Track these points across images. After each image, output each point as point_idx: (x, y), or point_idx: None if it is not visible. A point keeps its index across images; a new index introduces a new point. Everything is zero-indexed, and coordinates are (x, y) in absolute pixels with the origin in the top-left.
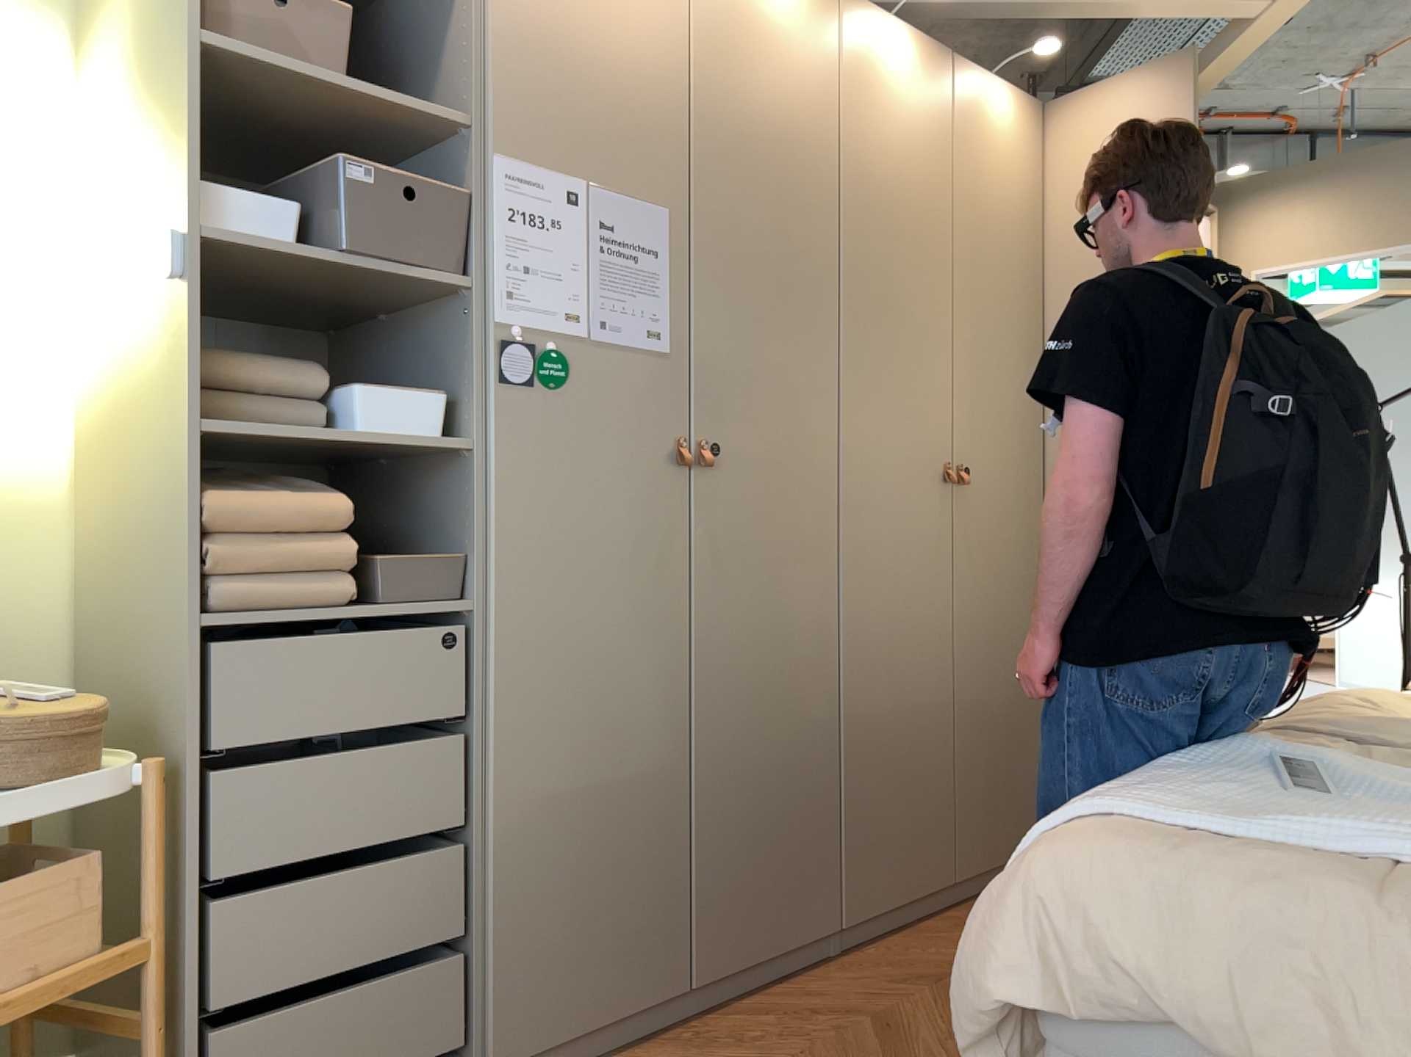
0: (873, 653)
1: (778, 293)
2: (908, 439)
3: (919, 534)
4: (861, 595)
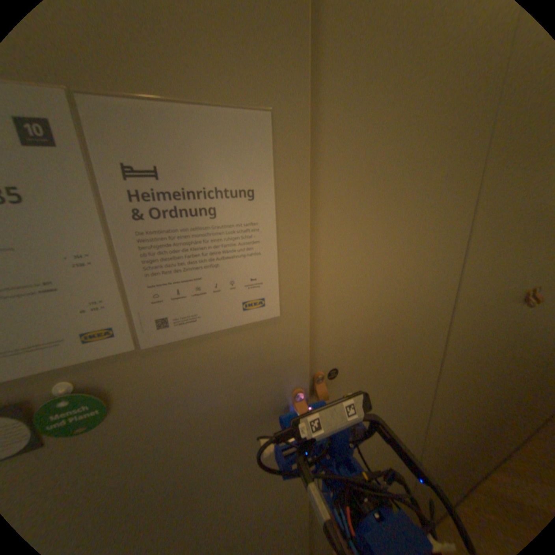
0: (446, 431)
1: (416, 201)
2: (505, 289)
3: (494, 348)
4: (445, 405)
